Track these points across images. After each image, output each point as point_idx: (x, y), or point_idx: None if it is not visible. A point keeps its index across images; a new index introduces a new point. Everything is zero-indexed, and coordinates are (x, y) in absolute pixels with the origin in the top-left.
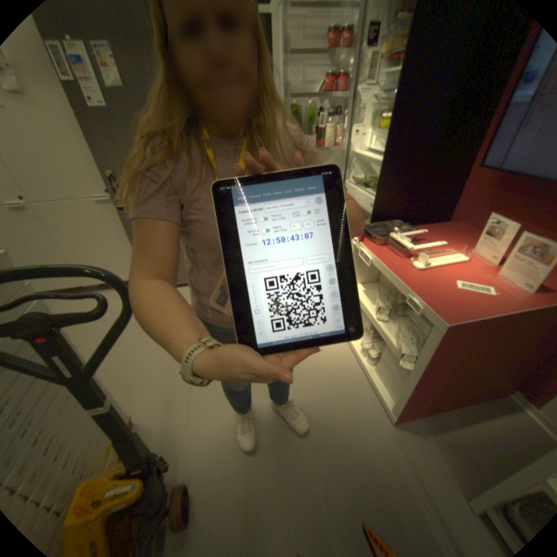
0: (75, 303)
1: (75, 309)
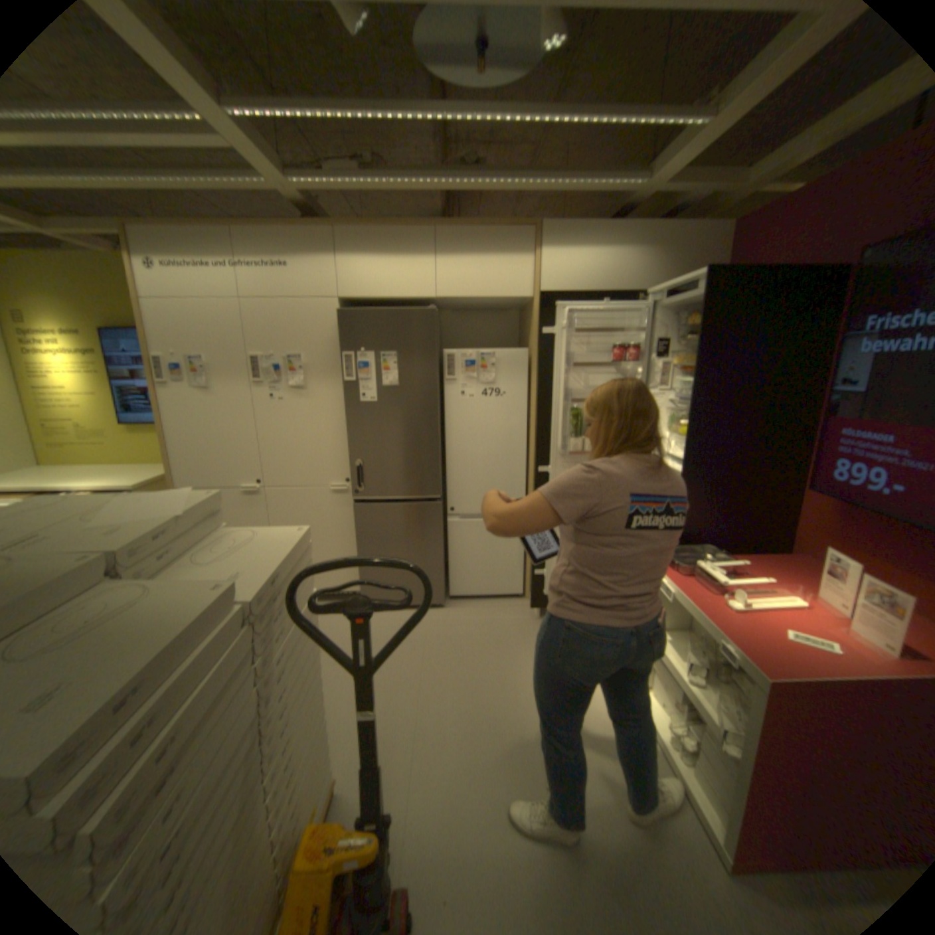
0: None
1: None
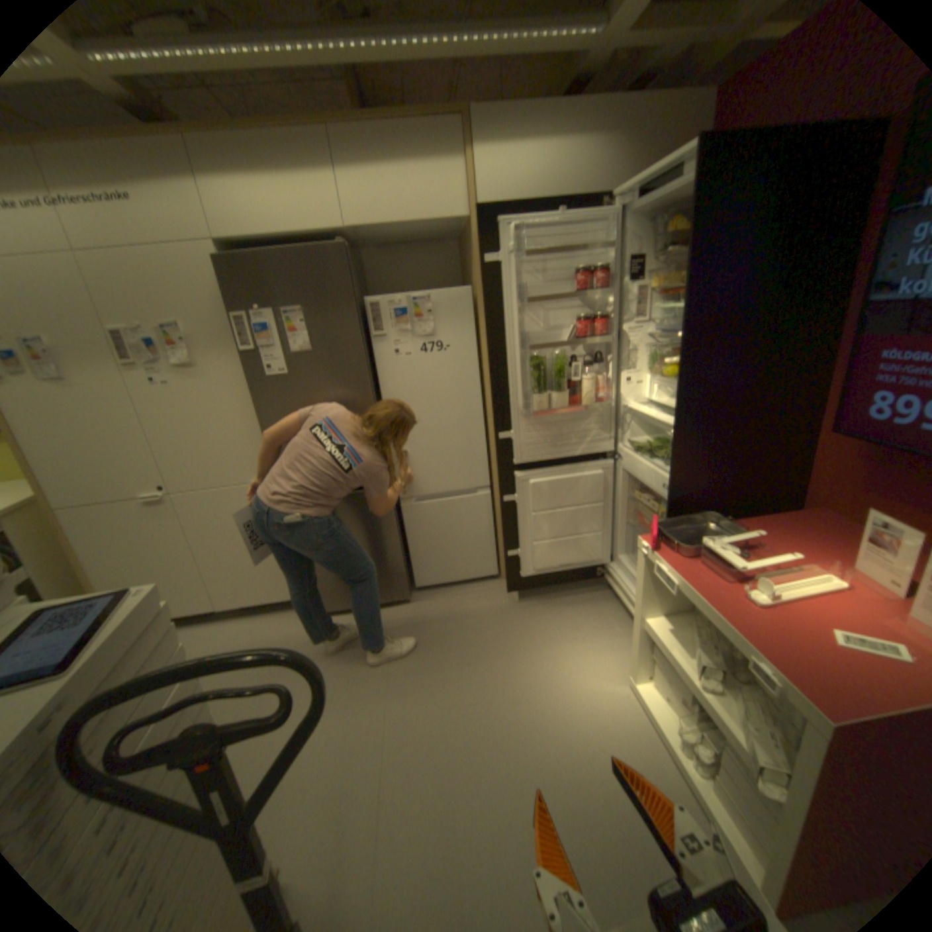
0: (201, 640)
1: (200, 650)
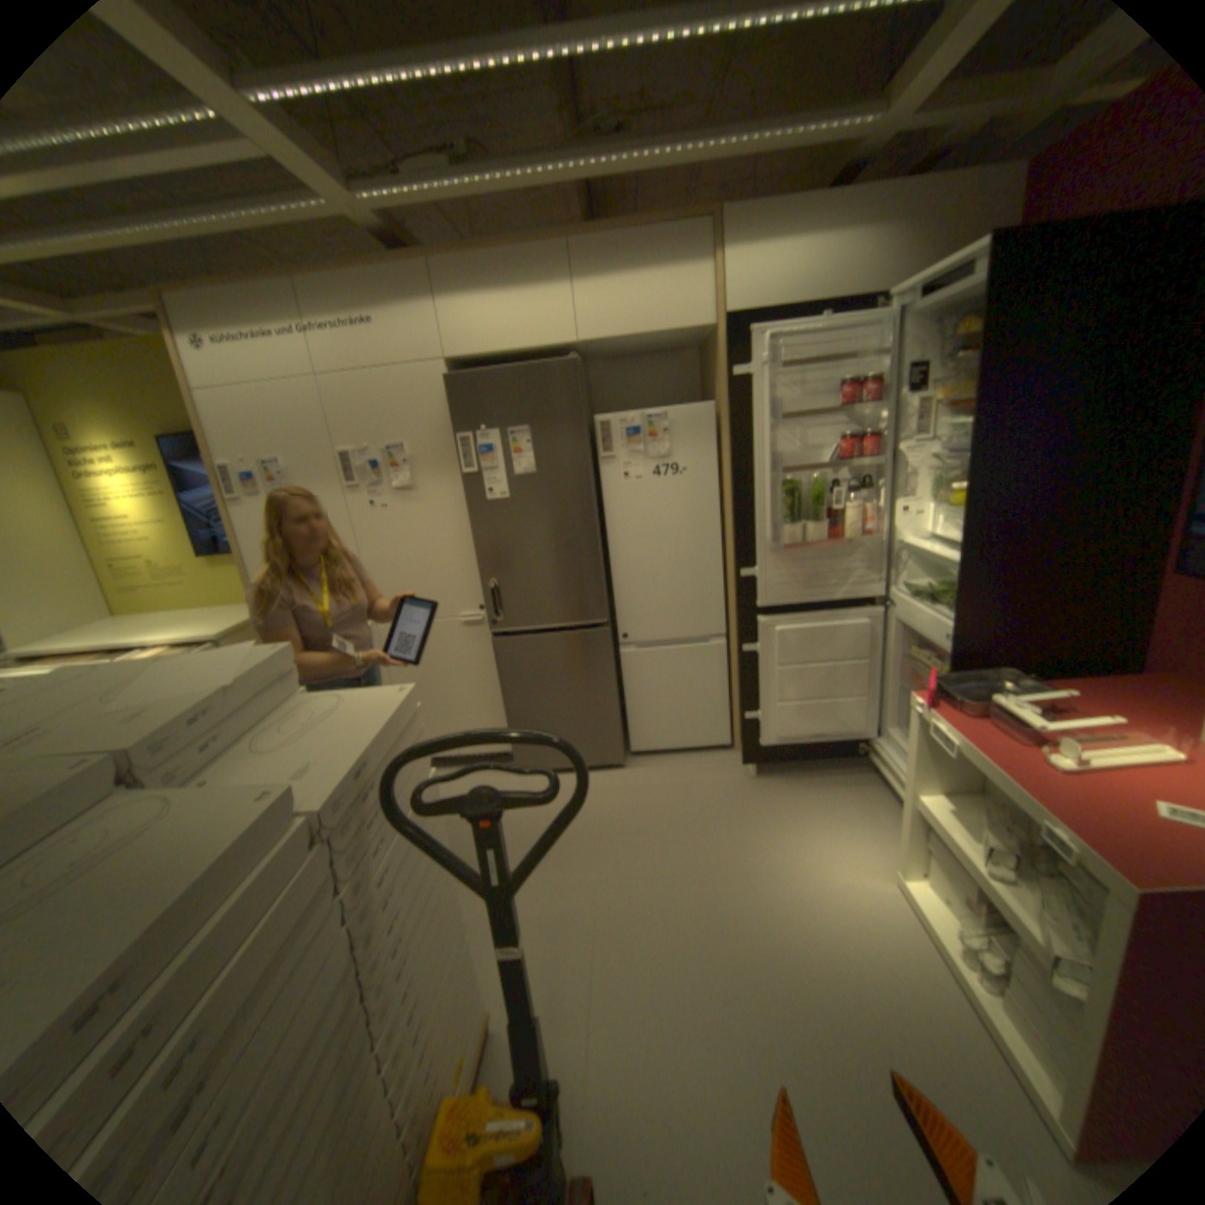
0: None
1: None
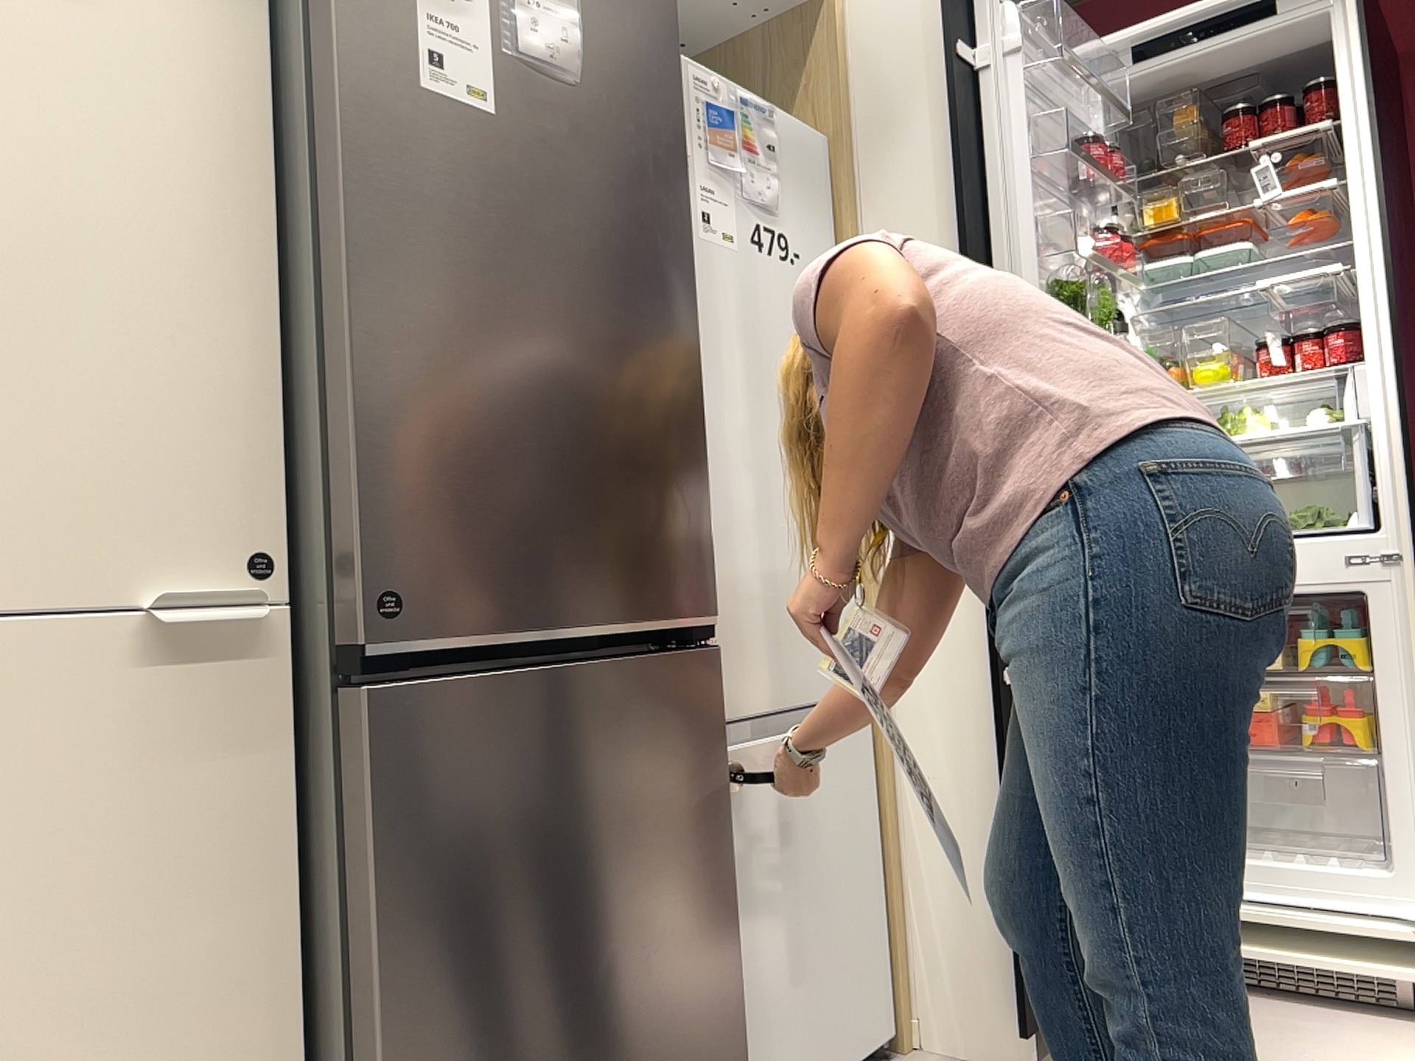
0: None
1: None
